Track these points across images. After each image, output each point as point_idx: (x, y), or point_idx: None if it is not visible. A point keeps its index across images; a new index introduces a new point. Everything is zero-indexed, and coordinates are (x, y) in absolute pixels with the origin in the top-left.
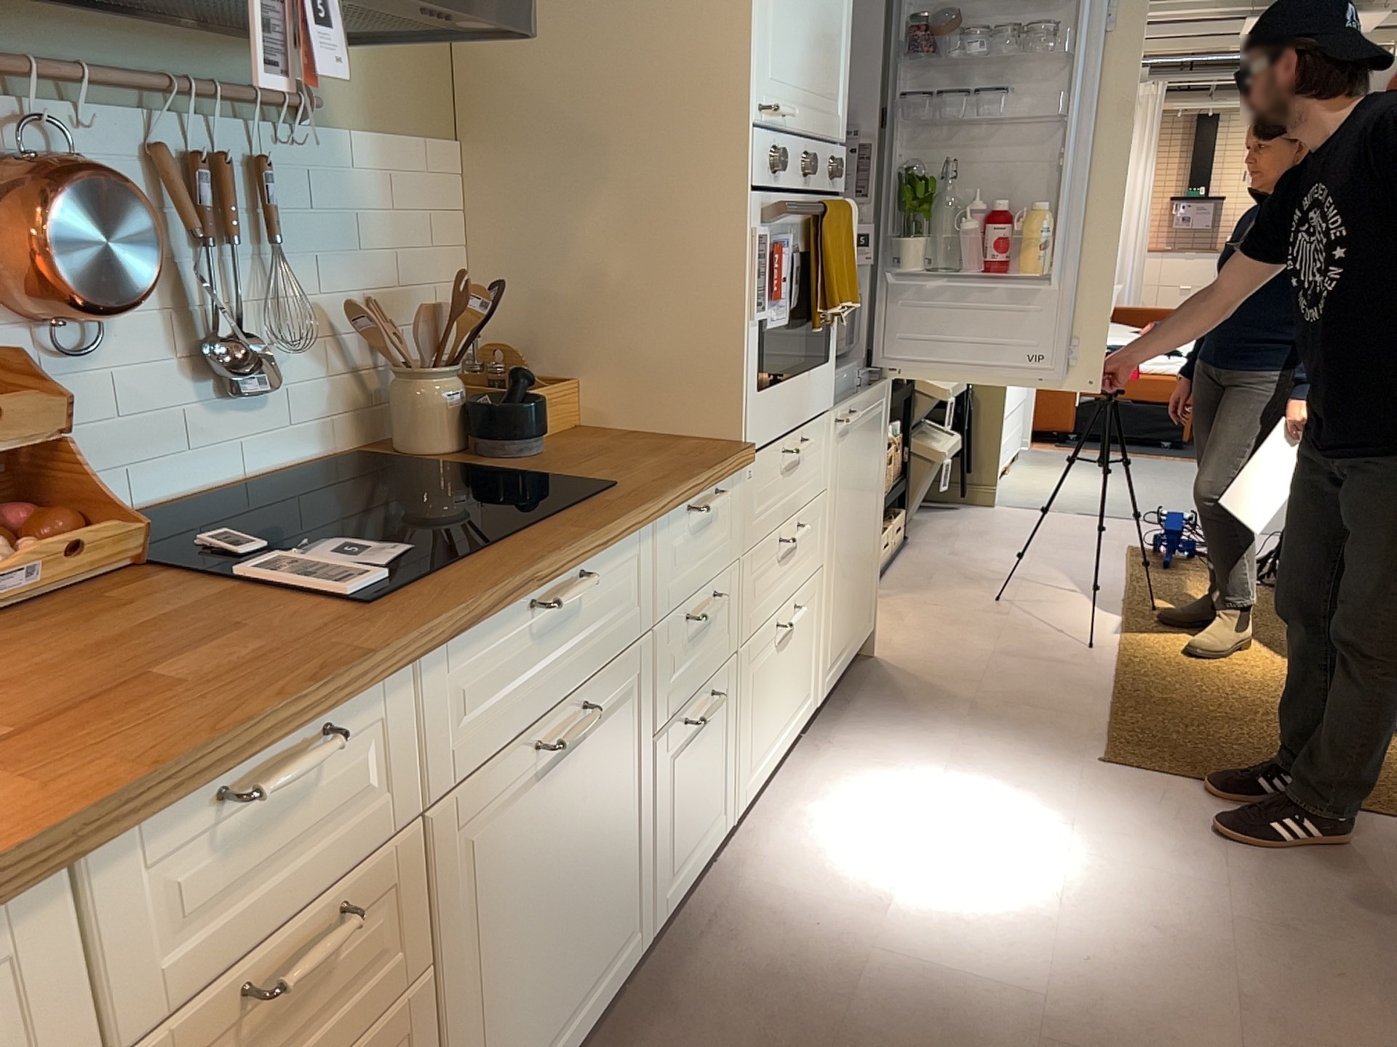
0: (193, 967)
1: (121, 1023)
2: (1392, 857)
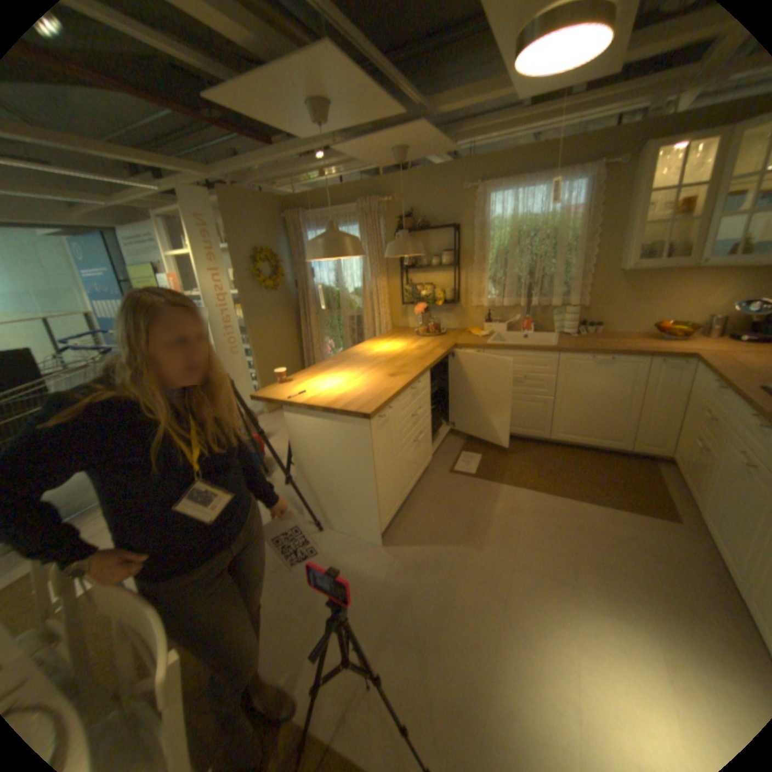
0: (710, 400)
1: (706, 396)
2: (387, 716)
